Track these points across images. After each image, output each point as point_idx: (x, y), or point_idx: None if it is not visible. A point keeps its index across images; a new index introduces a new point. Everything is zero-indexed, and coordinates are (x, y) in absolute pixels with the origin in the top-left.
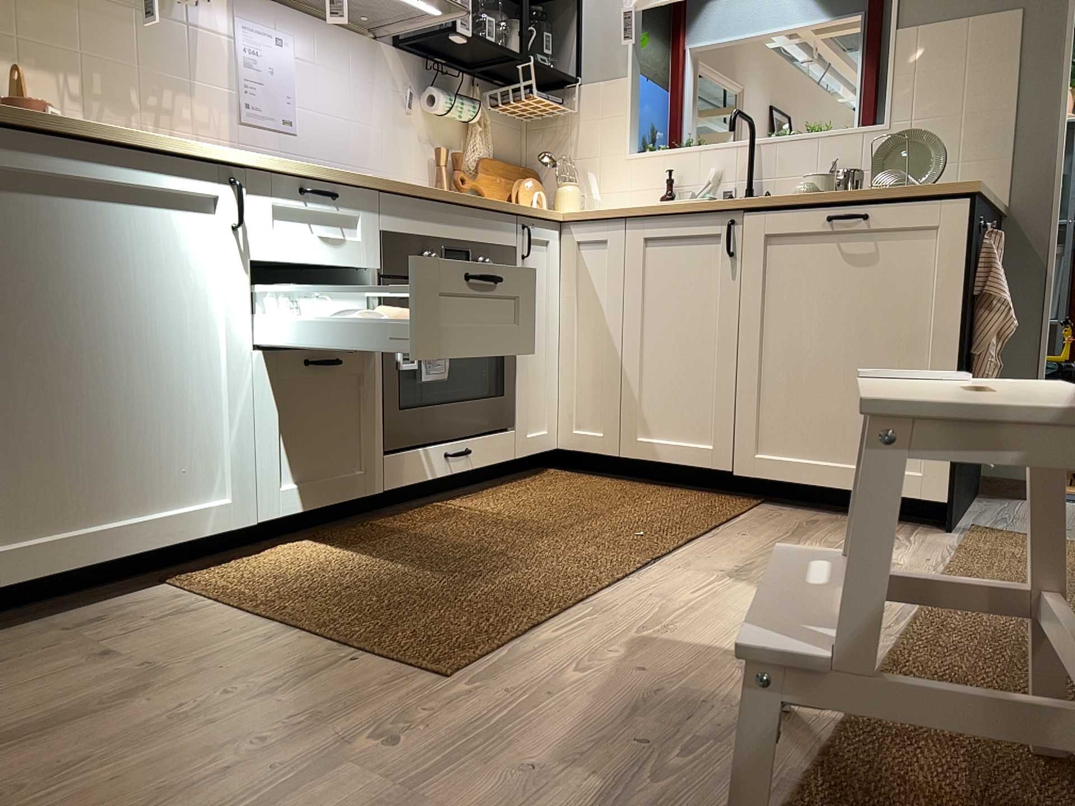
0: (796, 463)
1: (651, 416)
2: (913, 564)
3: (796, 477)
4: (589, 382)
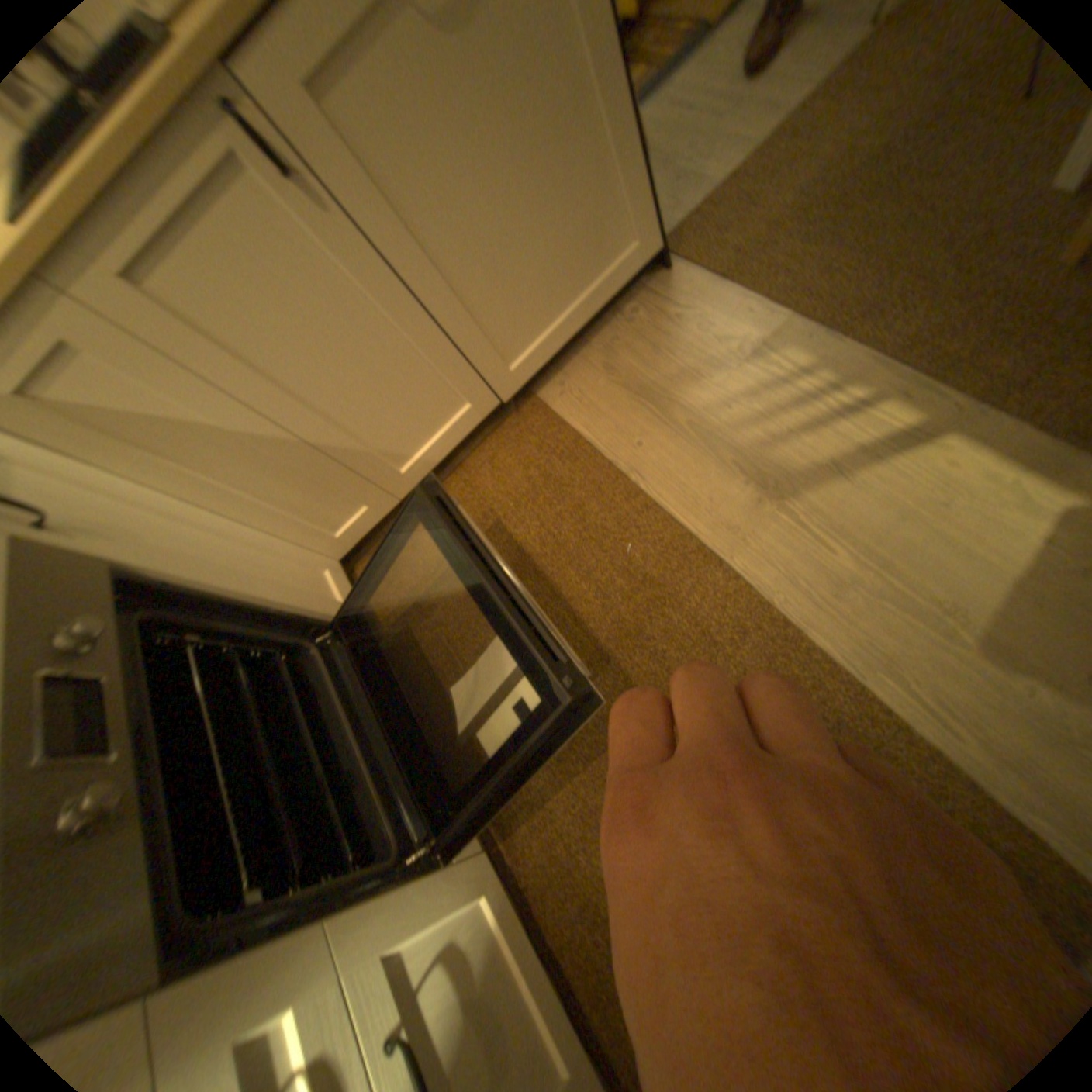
0: (547, 343)
1: (393, 450)
2: (767, 329)
3: (553, 353)
4: (297, 499)
